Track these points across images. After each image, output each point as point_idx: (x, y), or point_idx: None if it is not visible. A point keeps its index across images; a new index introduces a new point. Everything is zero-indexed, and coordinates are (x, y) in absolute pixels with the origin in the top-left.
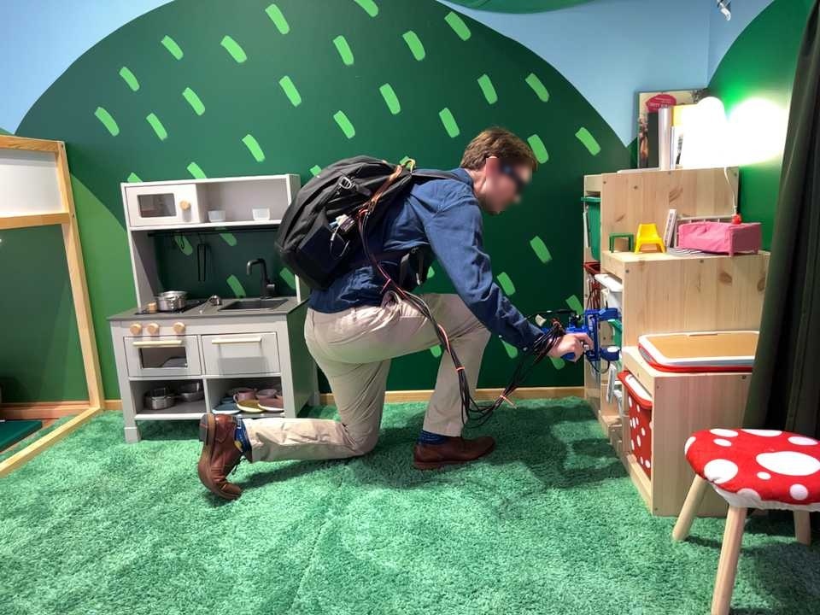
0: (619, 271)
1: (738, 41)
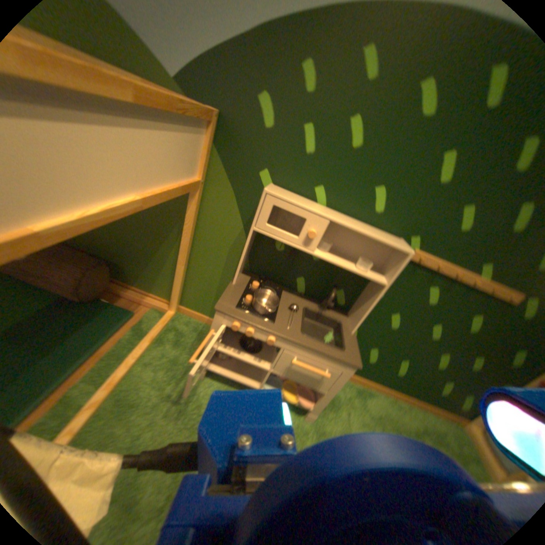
0: None
1: None
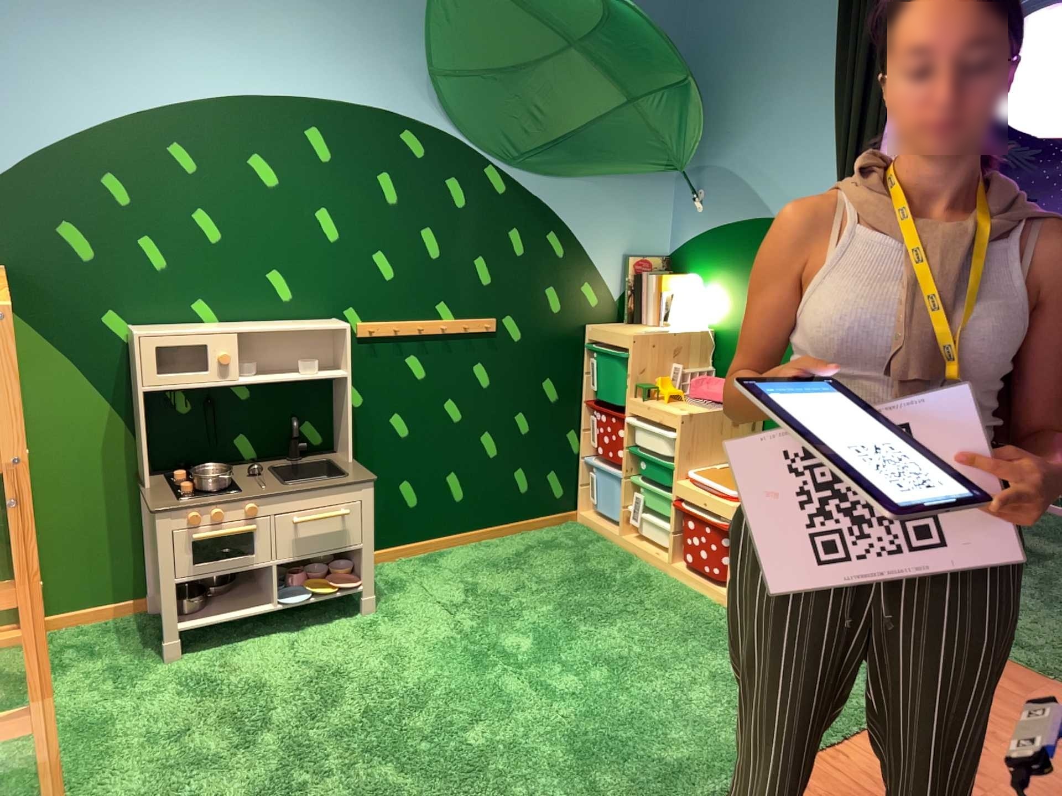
0: (664, 419)
1: (708, 236)
